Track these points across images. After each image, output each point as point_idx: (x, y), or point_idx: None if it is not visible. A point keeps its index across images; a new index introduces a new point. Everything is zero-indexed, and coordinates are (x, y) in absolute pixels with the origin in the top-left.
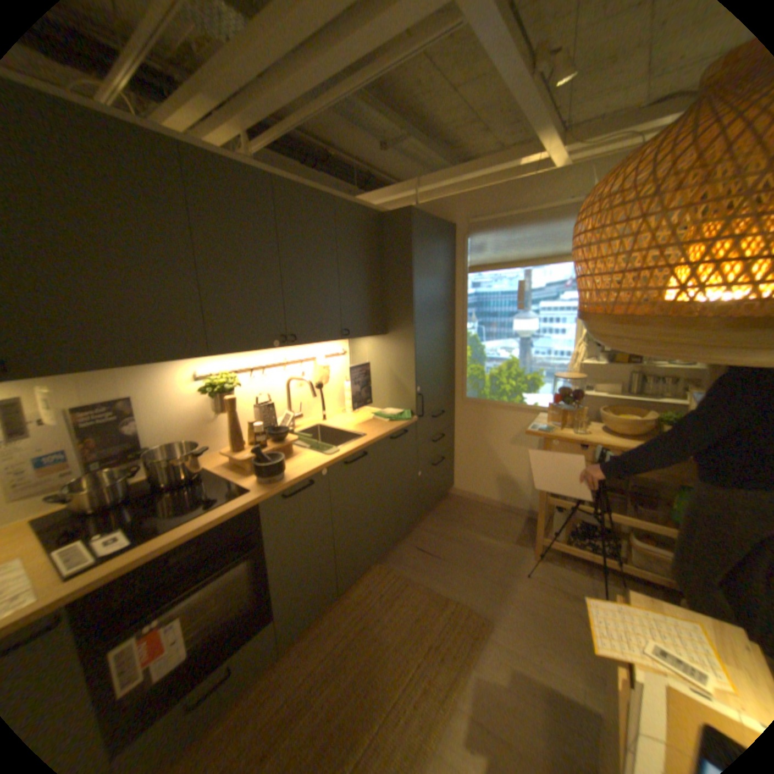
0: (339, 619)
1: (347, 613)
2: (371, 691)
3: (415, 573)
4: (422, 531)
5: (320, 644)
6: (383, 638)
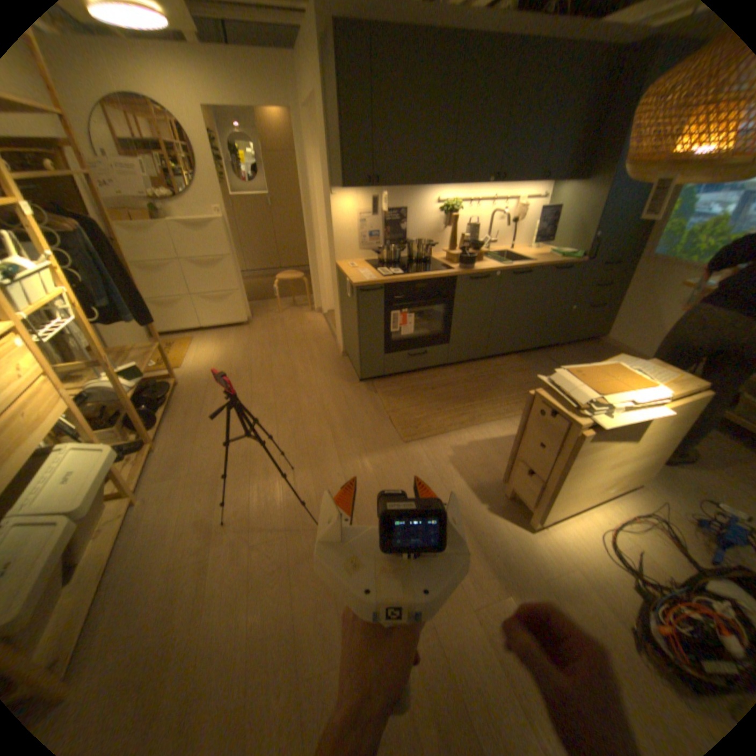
0: (481, 367)
1: (486, 366)
2: (487, 392)
3: (539, 367)
4: (560, 352)
5: (467, 371)
6: (502, 381)
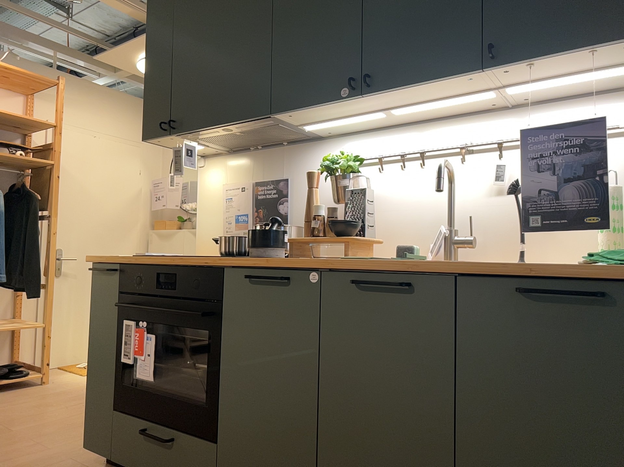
0: None
1: None
2: None
3: None
4: None
5: None
6: None
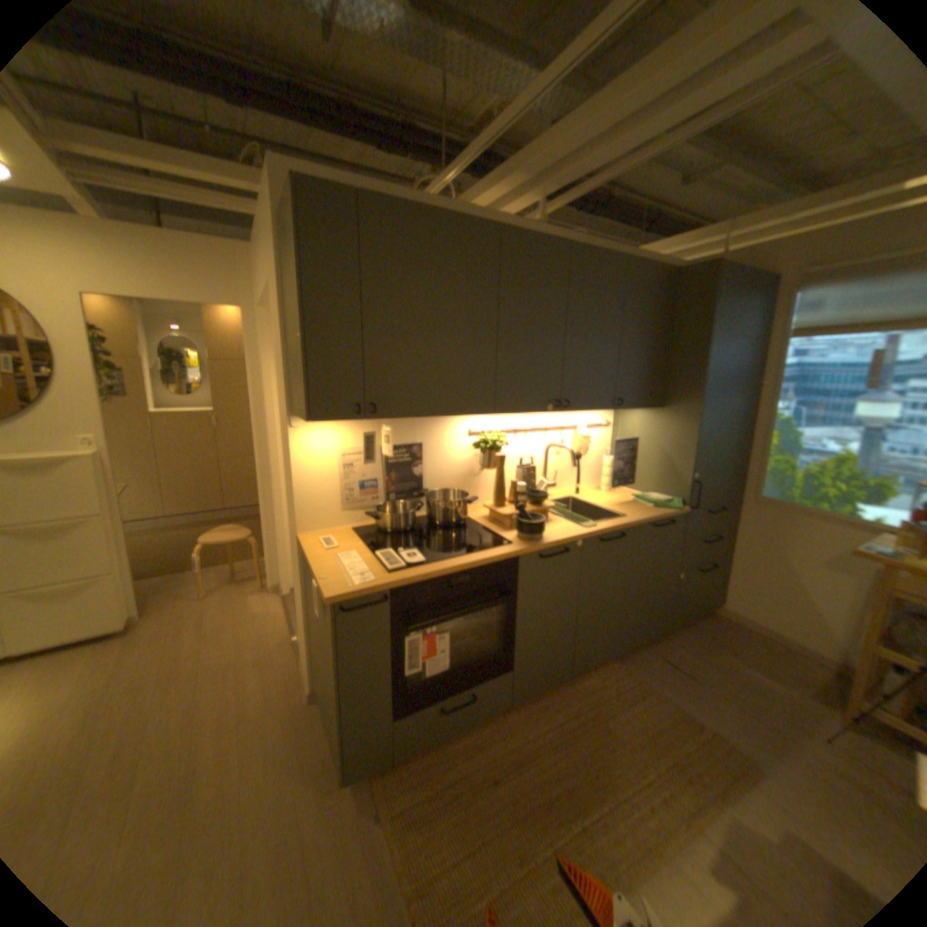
0: (571, 700)
1: (579, 698)
2: (603, 777)
3: (662, 686)
4: (676, 645)
5: (551, 715)
6: (619, 735)
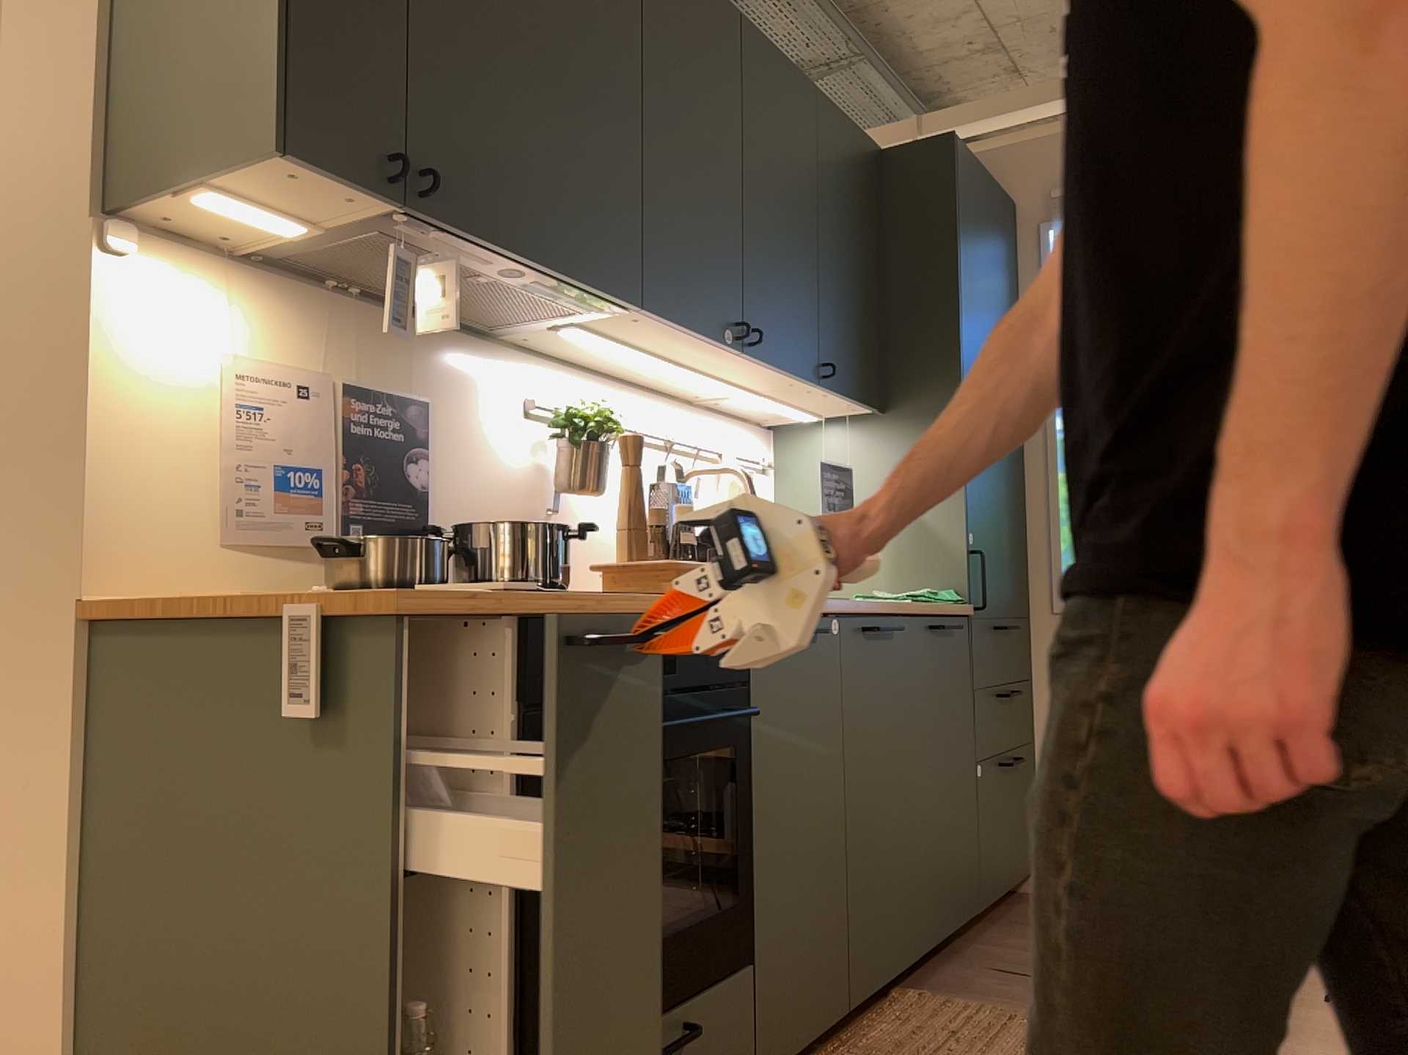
0: None
1: None
2: None
3: (1020, 1002)
4: (996, 945)
5: None
6: None
